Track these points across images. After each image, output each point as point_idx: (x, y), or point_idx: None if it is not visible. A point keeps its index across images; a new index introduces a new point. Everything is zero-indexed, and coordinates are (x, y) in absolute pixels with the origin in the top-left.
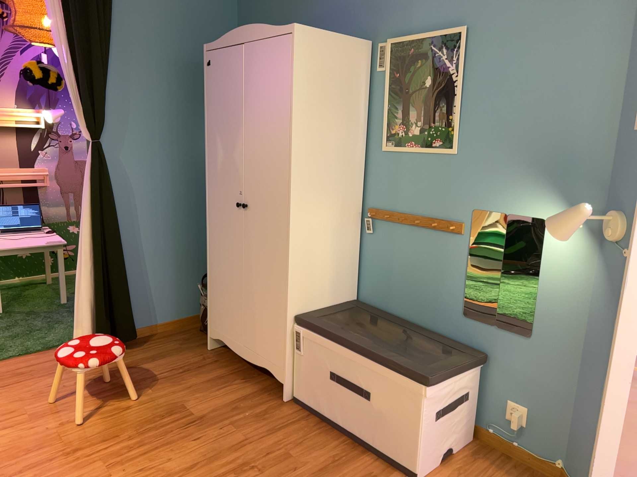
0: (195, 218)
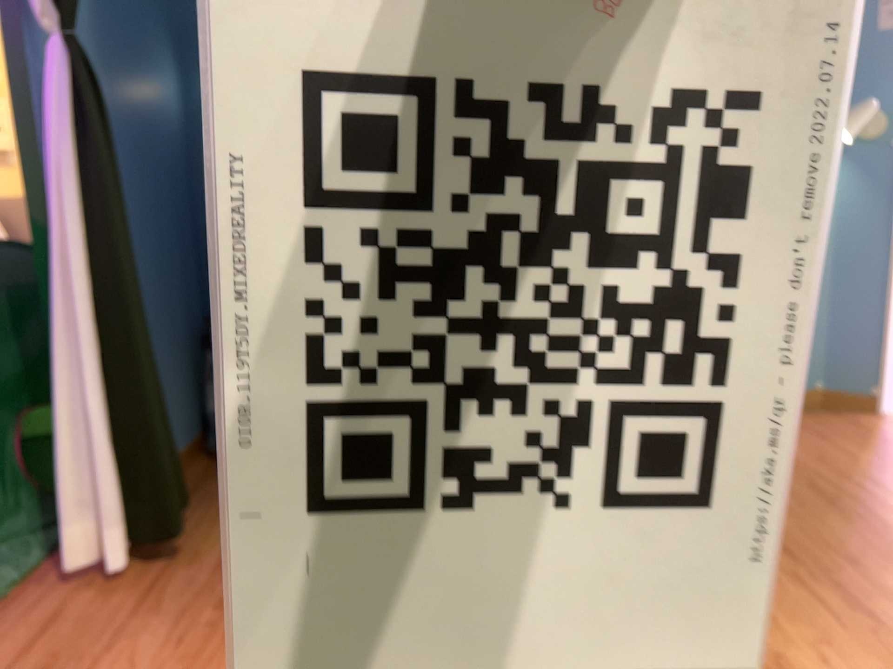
0: (165, 244)
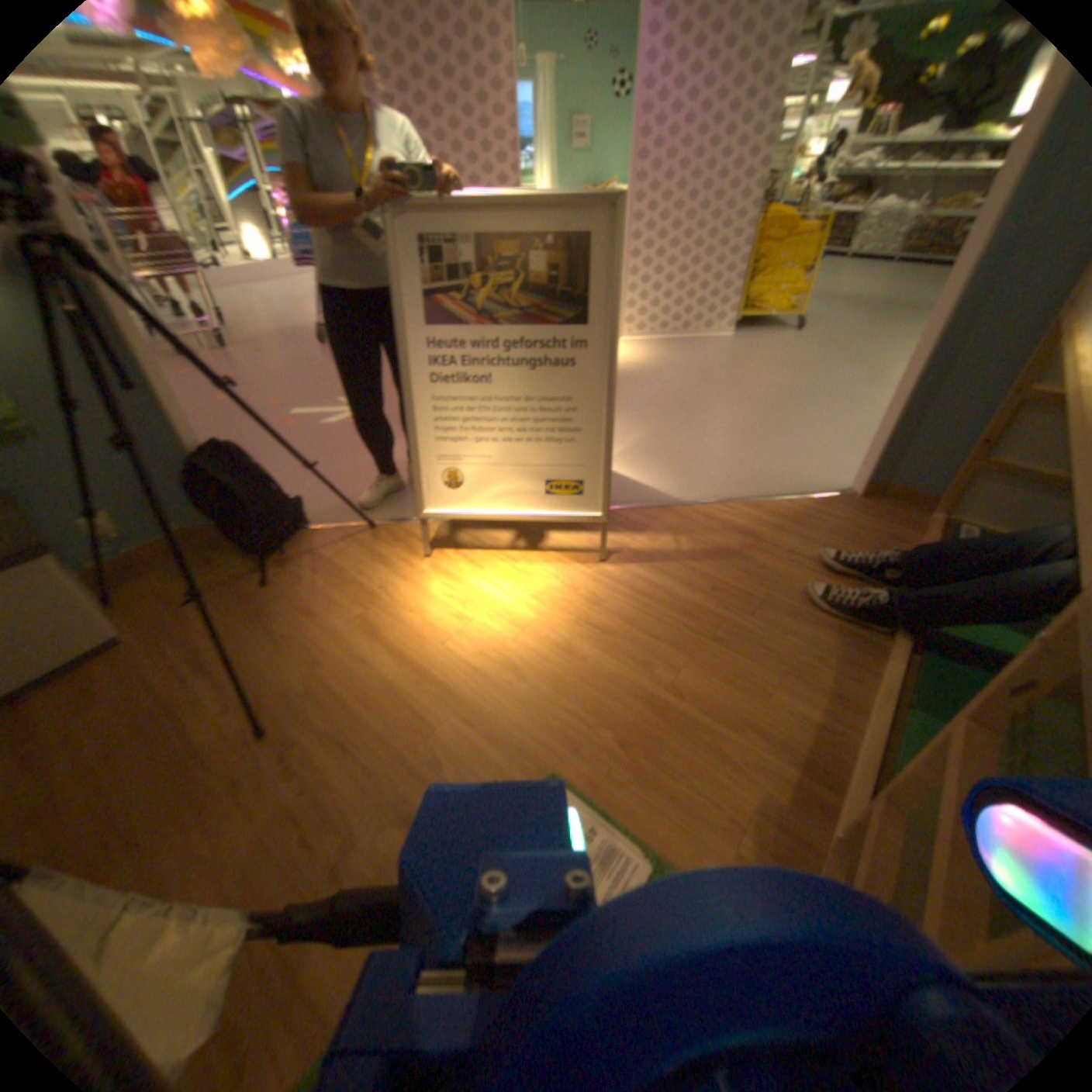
0: None
